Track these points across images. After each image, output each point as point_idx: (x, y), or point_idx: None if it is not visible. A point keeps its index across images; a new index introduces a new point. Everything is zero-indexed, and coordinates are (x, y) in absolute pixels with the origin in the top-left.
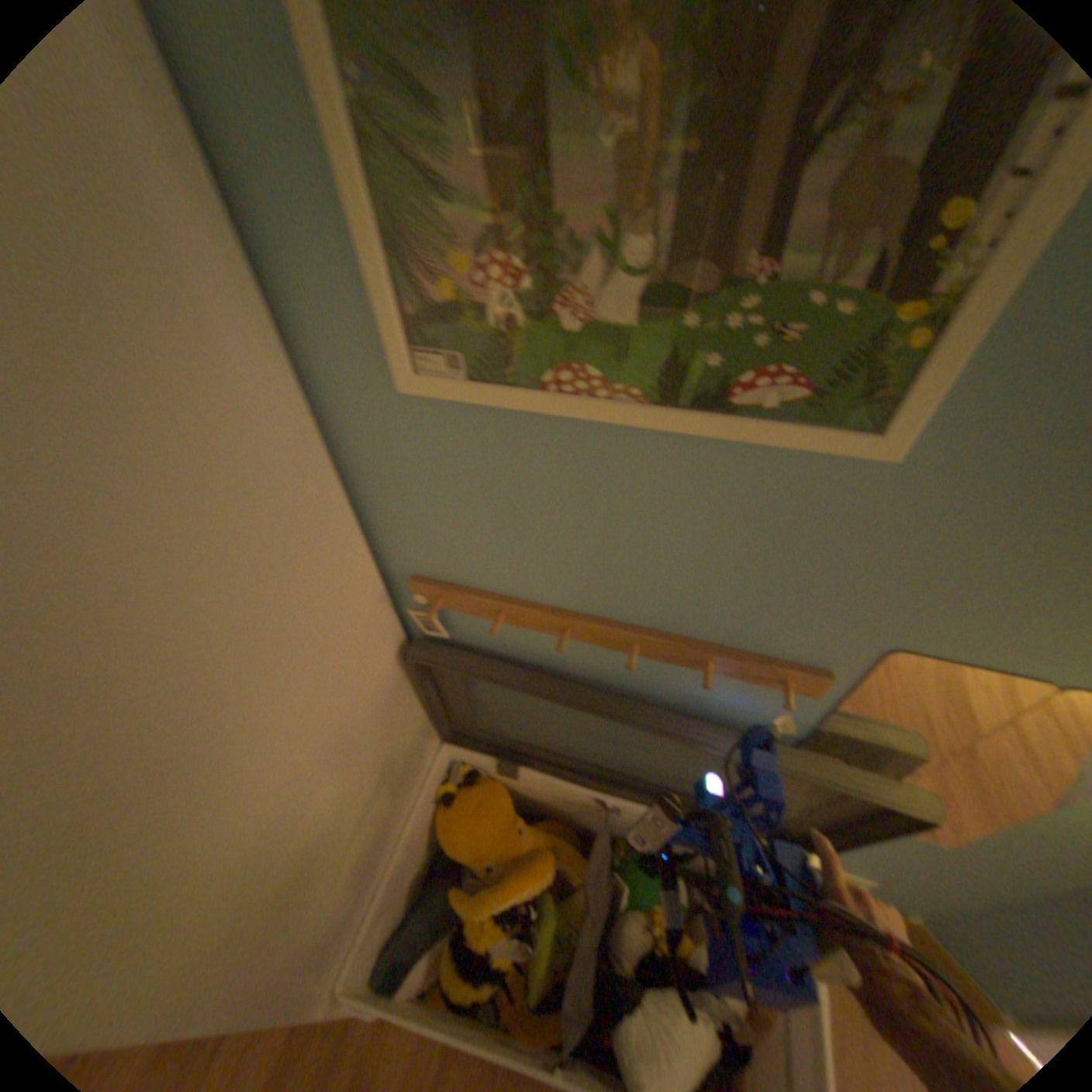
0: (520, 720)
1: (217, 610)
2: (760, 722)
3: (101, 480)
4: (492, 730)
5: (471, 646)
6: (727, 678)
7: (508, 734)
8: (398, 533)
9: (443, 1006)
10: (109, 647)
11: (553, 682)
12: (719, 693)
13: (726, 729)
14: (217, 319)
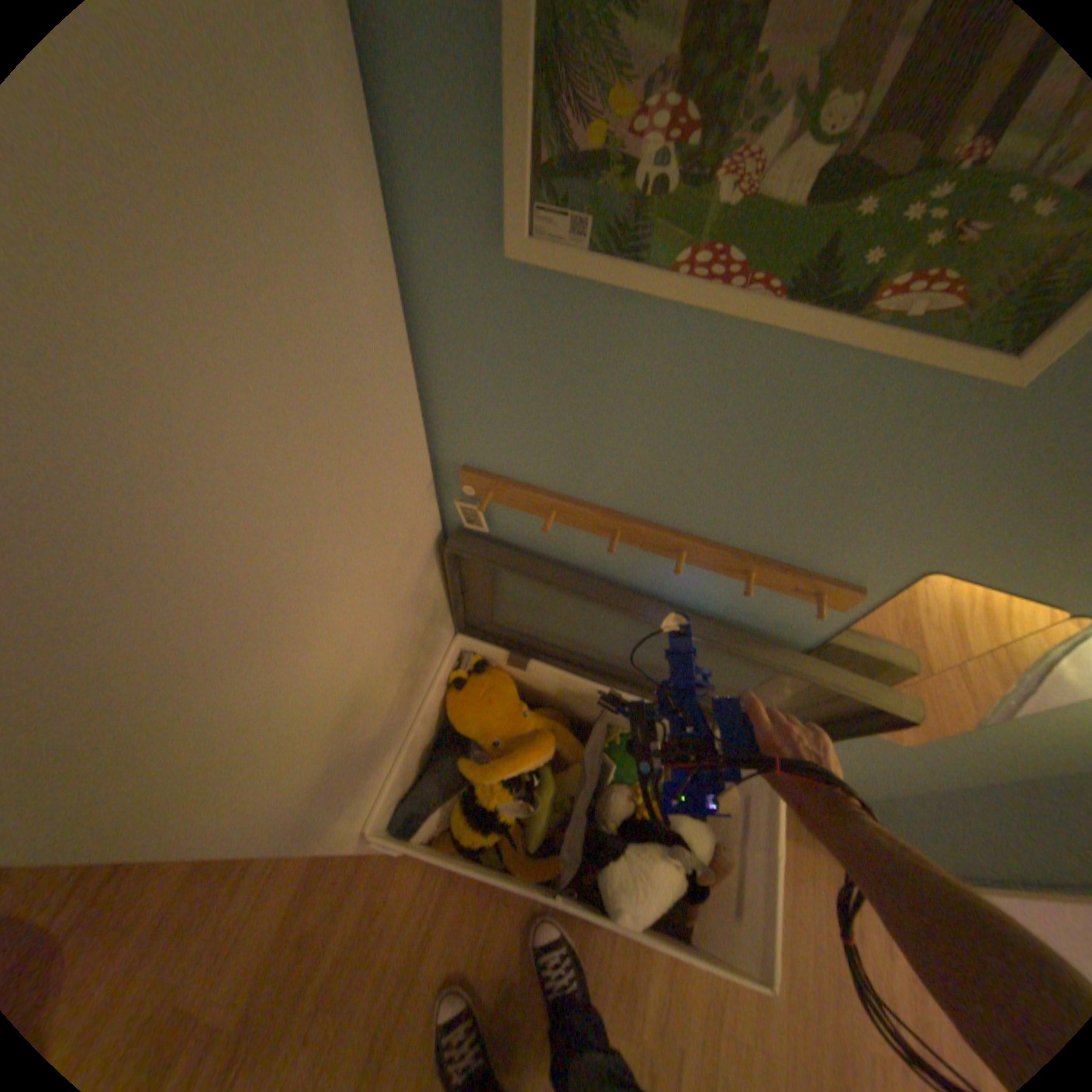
0: (538, 617)
1: (314, 477)
2: (778, 631)
3: (234, 318)
4: (507, 625)
5: (509, 543)
6: (761, 589)
7: (522, 630)
8: (461, 420)
9: (447, 850)
10: (234, 501)
11: (584, 583)
12: (747, 603)
13: (742, 635)
14: (337, 141)
